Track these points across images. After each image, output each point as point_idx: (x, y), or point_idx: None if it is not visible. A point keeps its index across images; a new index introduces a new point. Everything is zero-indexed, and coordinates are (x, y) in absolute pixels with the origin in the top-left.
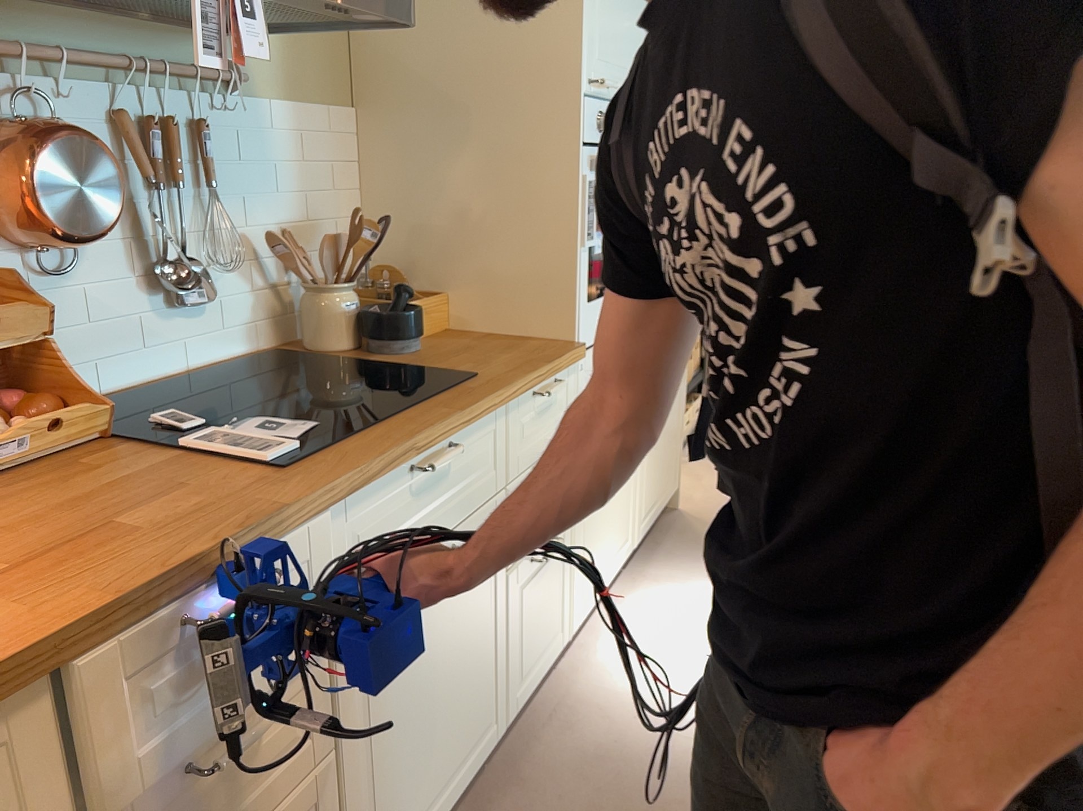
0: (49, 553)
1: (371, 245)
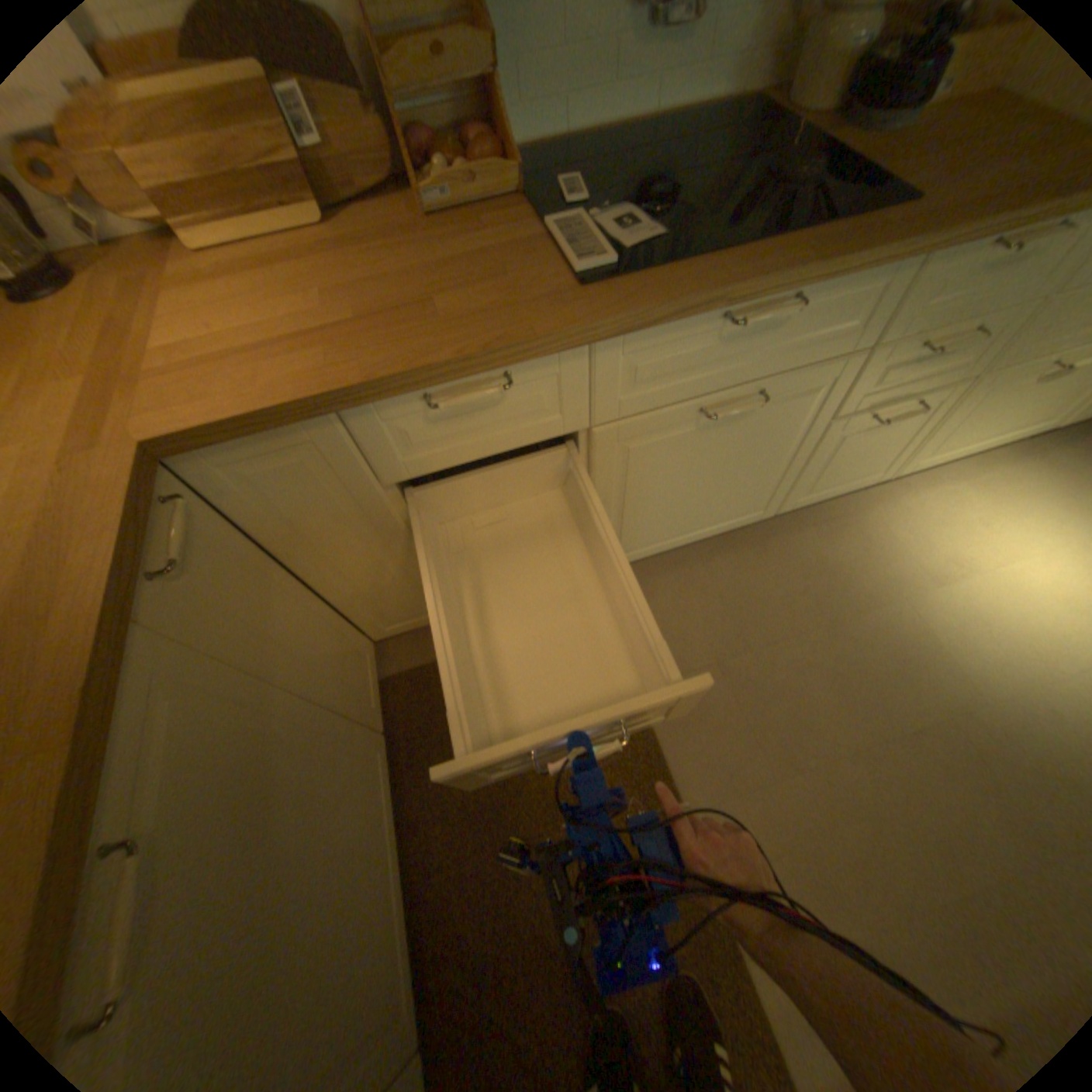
0: (374, 313)
1: None
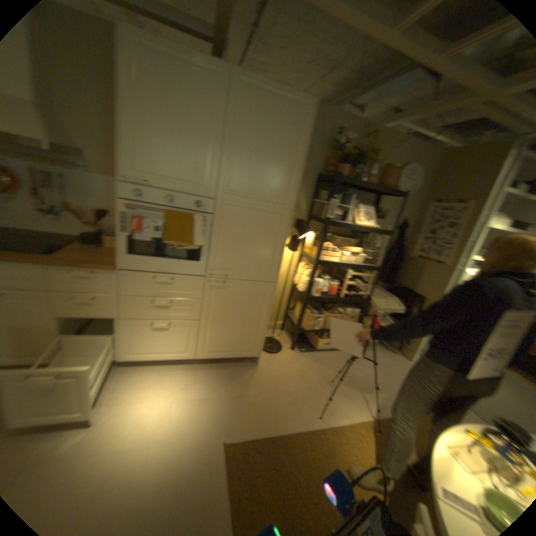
0: None
1: (92, 217)
